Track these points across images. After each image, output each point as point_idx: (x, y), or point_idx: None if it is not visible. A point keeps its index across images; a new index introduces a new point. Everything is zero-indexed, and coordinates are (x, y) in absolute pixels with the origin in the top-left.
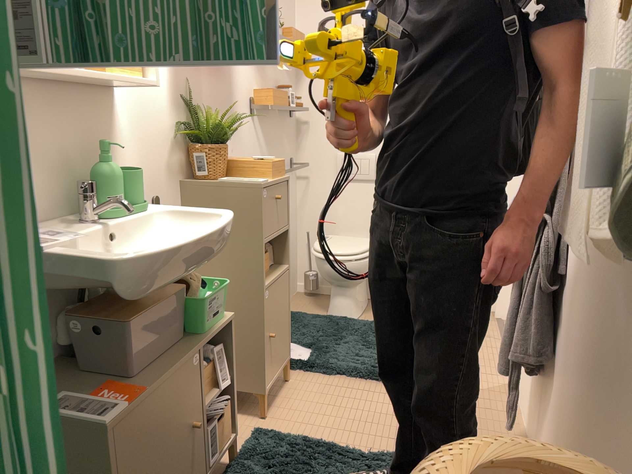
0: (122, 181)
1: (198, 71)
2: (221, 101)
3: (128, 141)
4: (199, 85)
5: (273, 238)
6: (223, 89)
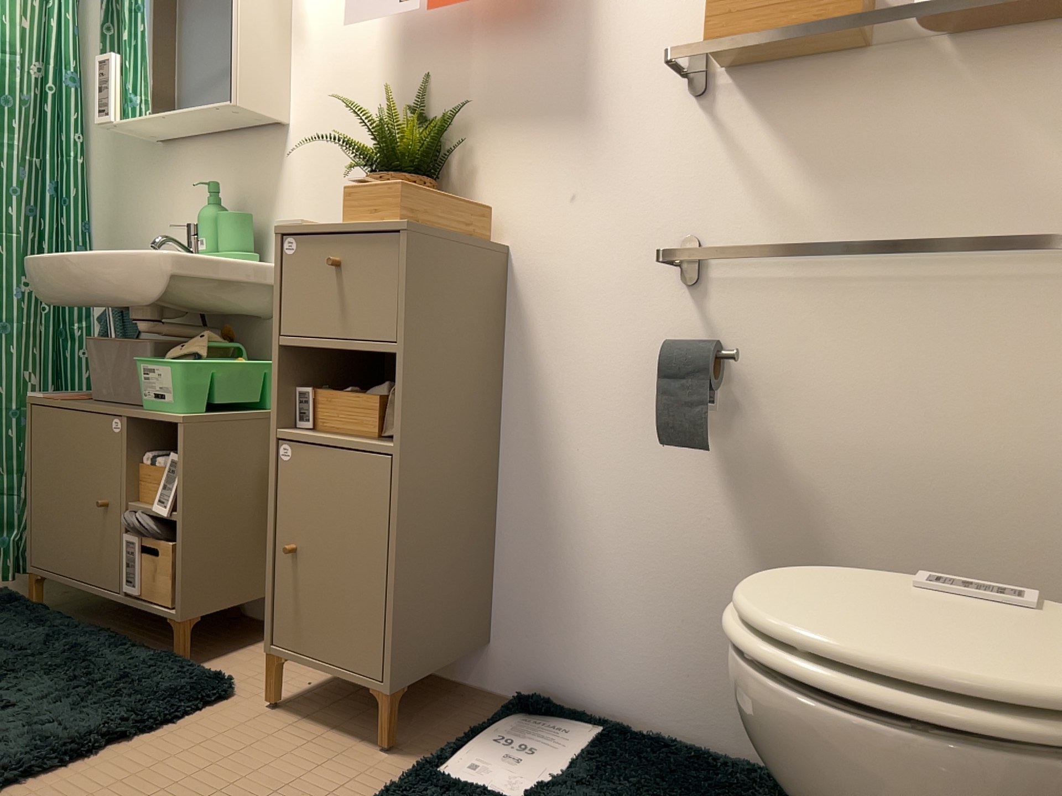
0: (212, 227)
1: (459, 56)
2: (533, 93)
3: (301, 189)
4: (458, 79)
5: (326, 349)
6: (546, 65)
